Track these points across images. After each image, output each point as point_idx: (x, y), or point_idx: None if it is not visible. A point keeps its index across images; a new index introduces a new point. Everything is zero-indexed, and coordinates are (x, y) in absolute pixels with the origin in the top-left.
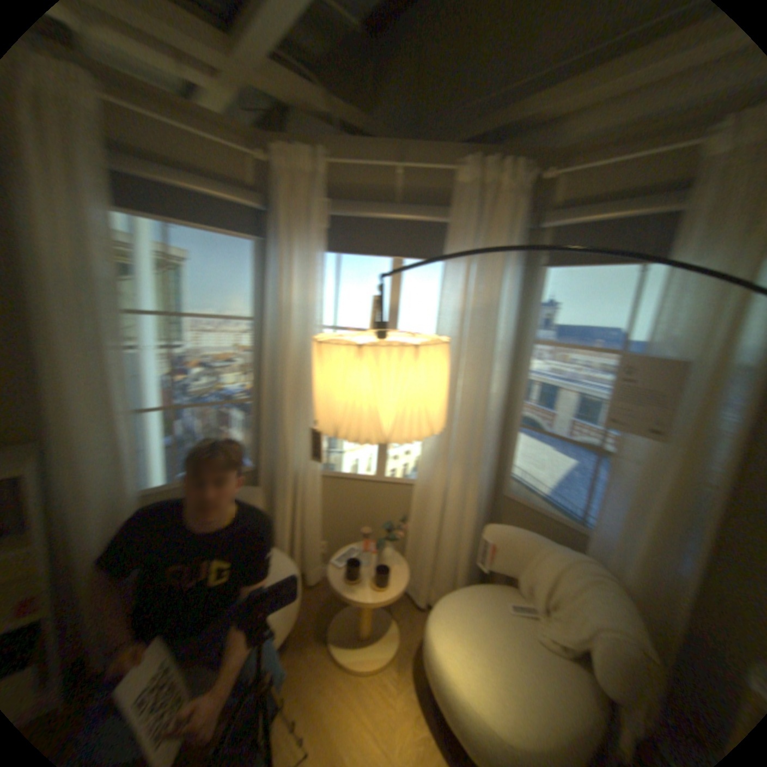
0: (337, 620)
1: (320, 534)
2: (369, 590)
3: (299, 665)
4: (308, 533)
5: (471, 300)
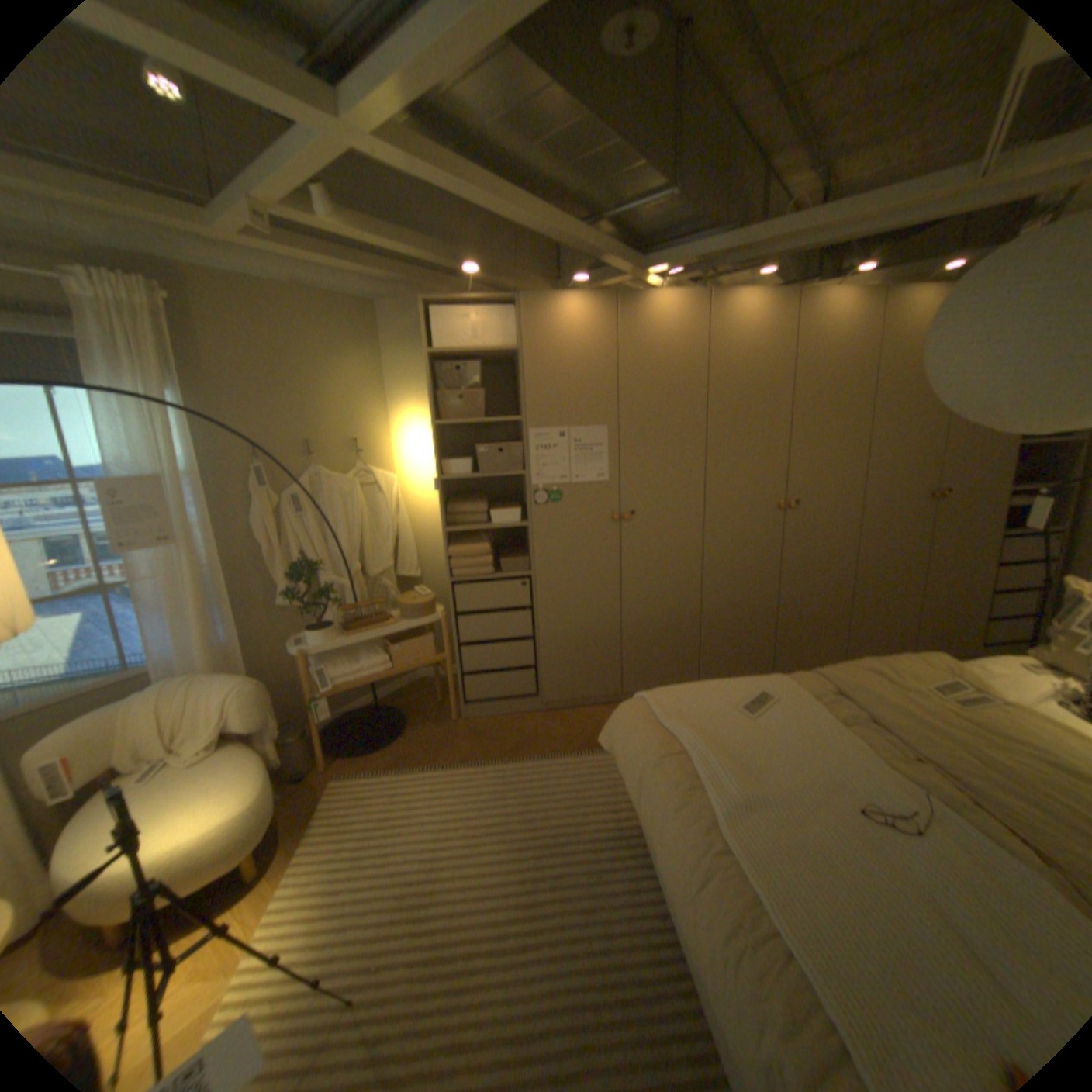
0: None
1: None
2: None
3: None
4: None
5: None
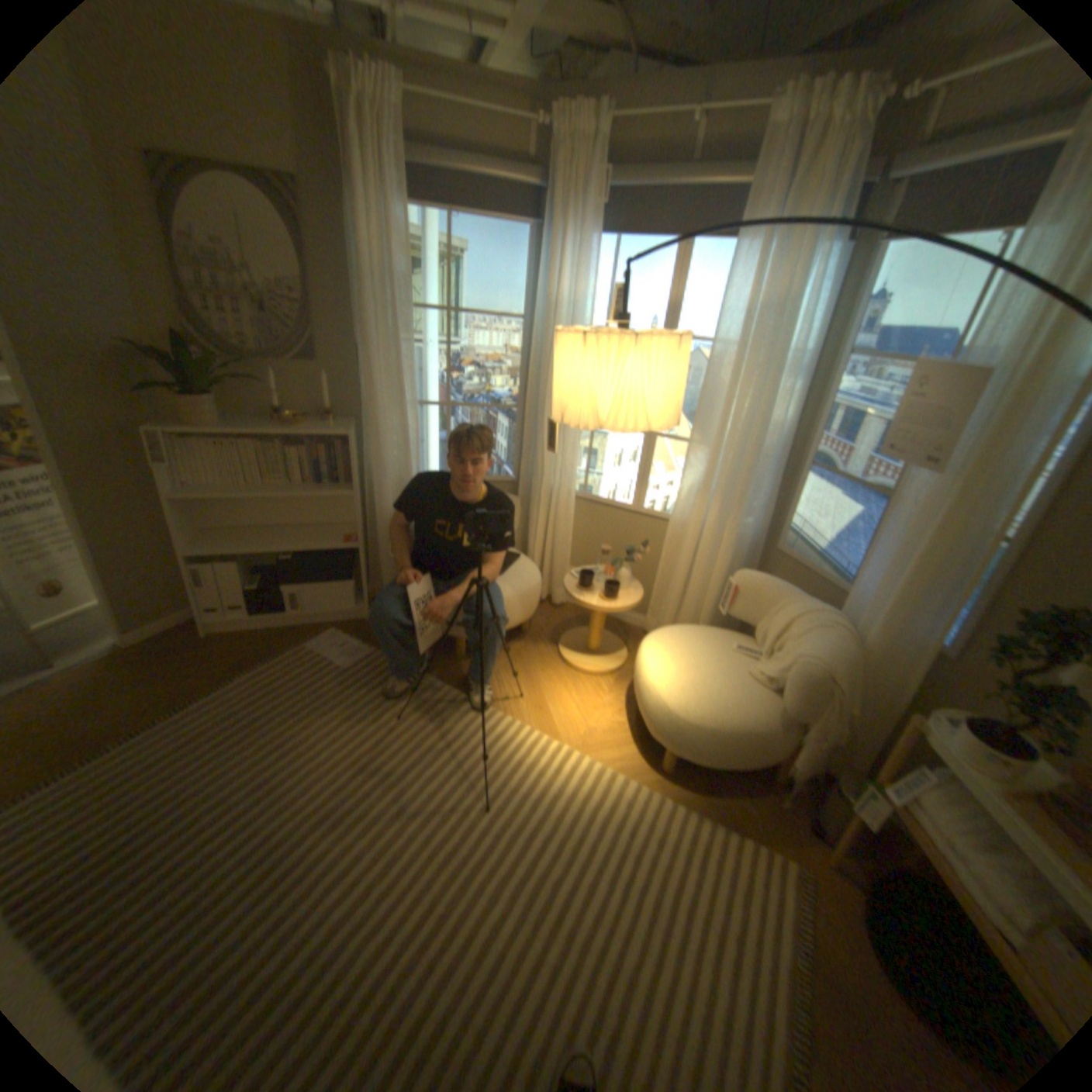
0: (569, 632)
1: (566, 555)
2: (594, 597)
3: (528, 650)
4: (556, 554)
5: (768, 291)
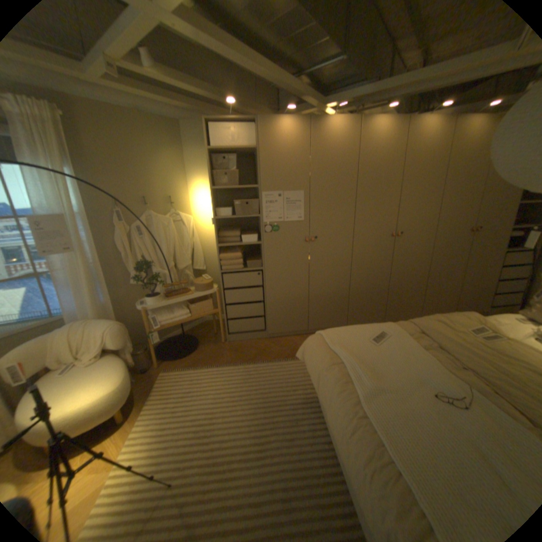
0: None
1: None
2: None
3: None
4: None
5: None
